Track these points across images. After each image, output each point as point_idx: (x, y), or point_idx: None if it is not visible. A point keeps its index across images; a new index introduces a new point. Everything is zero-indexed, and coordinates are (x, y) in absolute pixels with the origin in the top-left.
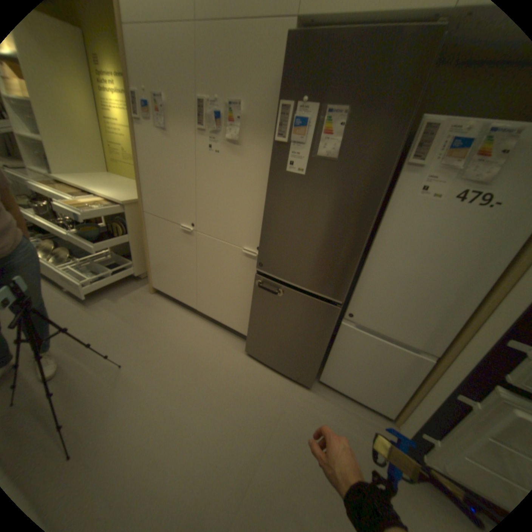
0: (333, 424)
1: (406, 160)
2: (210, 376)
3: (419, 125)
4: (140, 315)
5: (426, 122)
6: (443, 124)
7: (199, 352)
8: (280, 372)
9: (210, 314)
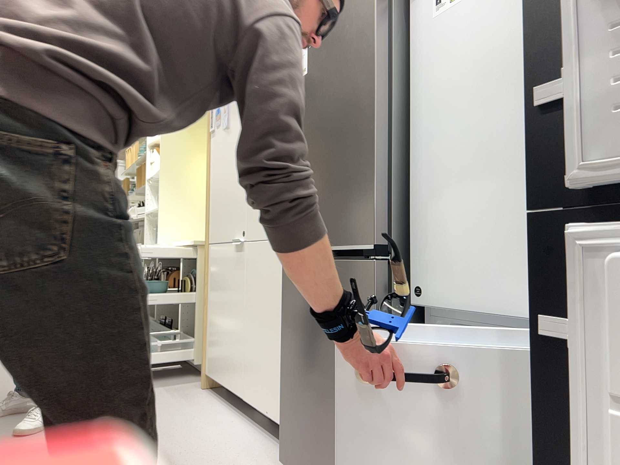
0: None
1: None
2: None
3: None
4: (163, 405)
5: None
6: None
7: (202, 454)
8: None
9: (256, 405)
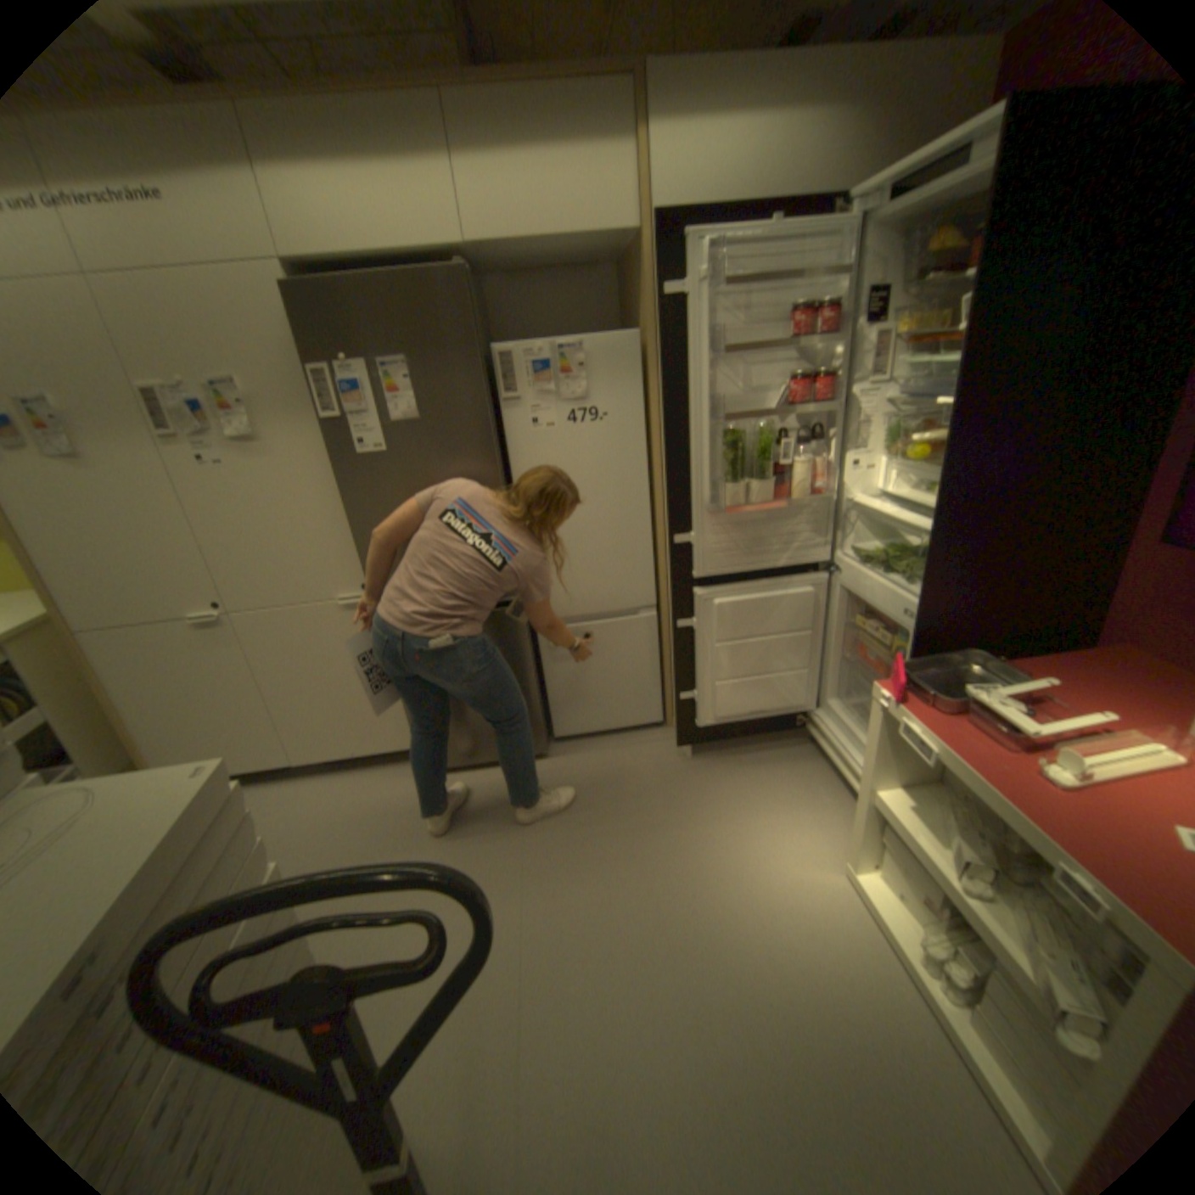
0: (596, 771)
1: (500, 397)
2: (383, 835)
3: (493, 356)
4: None
5: (498, 353)
6: (515, 352)
7: (339, 820)
8: (494, 764)
9: (323, 758)
